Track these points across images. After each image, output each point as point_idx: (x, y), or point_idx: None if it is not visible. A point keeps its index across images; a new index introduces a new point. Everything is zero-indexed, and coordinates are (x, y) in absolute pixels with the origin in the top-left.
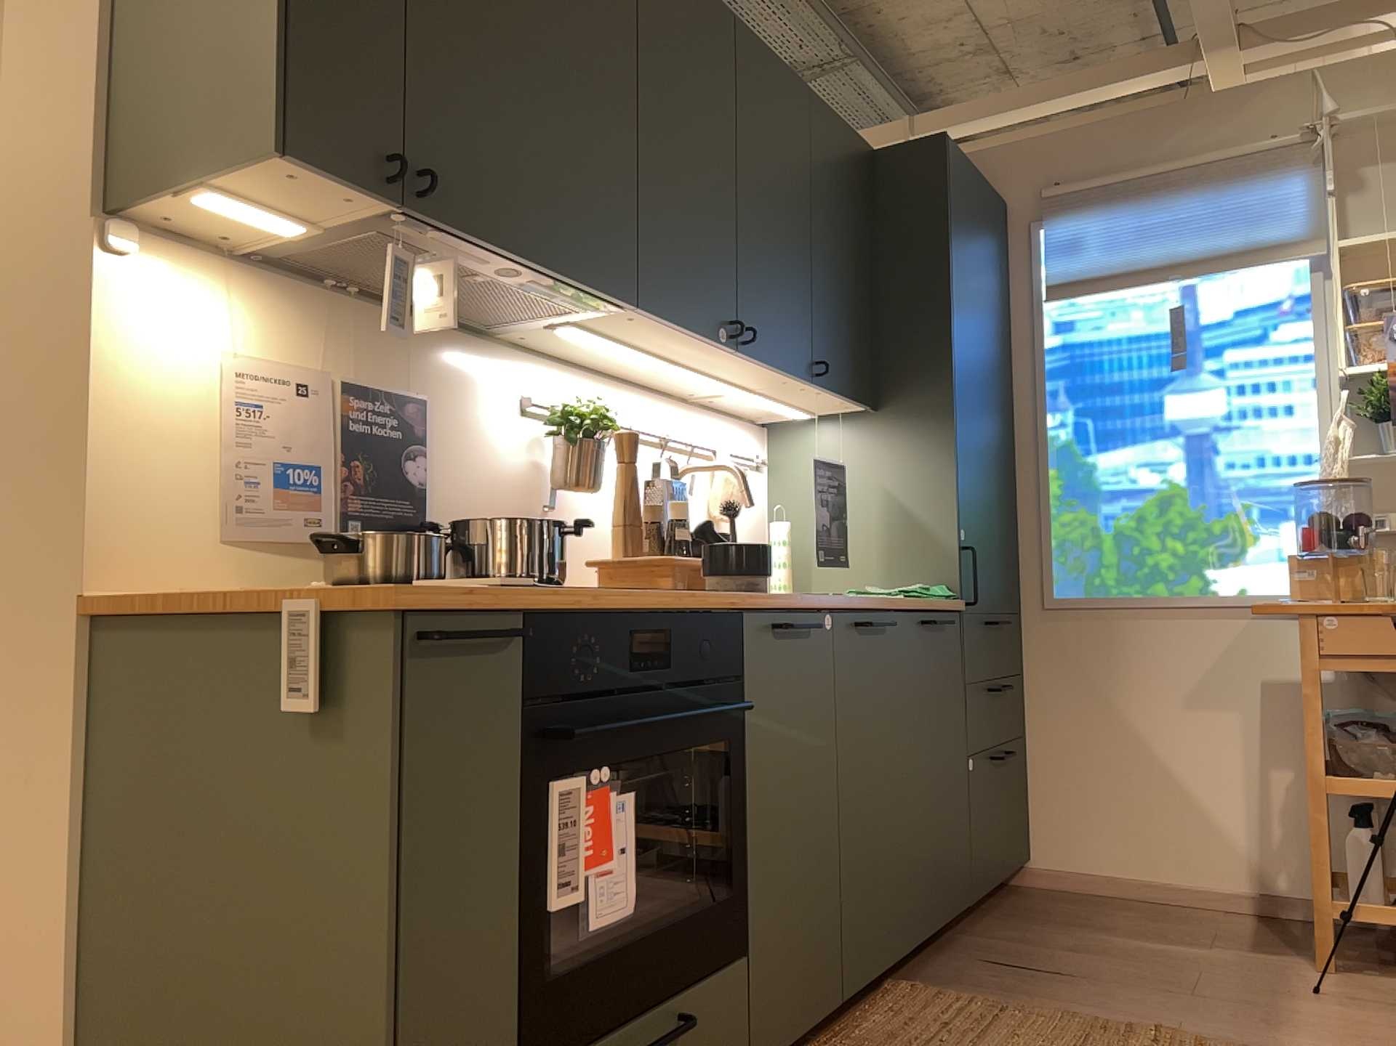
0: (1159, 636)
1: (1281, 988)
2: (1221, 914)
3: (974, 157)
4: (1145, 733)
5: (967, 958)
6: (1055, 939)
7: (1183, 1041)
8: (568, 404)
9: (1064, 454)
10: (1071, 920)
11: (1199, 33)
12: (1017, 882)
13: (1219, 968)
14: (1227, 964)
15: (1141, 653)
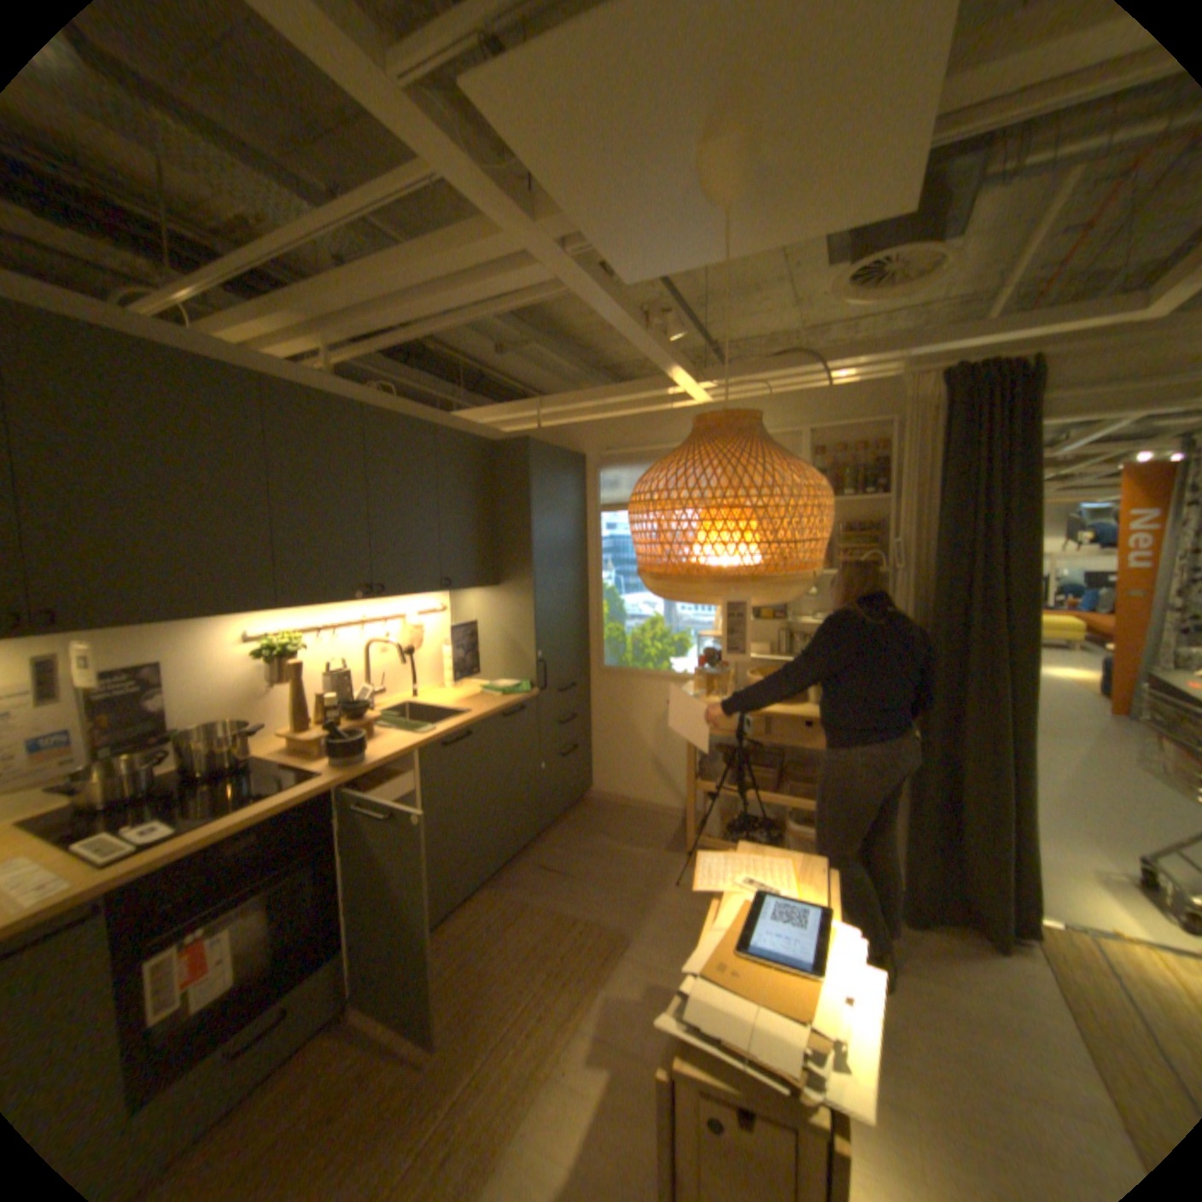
0: (648, 690)
1: (662, 884)
2: (667, 821)
3: (570, 426)
4: (641, 735)
5: (528, 867)
6: (579, 848)
7: (591, 936)
8: (269, 640)
9: (609, 594)
10: (594, 830)
11: (672, 378)
12: (584, 799)
13: (642, 869)
14: (648, 864)
15: (641, 697)
